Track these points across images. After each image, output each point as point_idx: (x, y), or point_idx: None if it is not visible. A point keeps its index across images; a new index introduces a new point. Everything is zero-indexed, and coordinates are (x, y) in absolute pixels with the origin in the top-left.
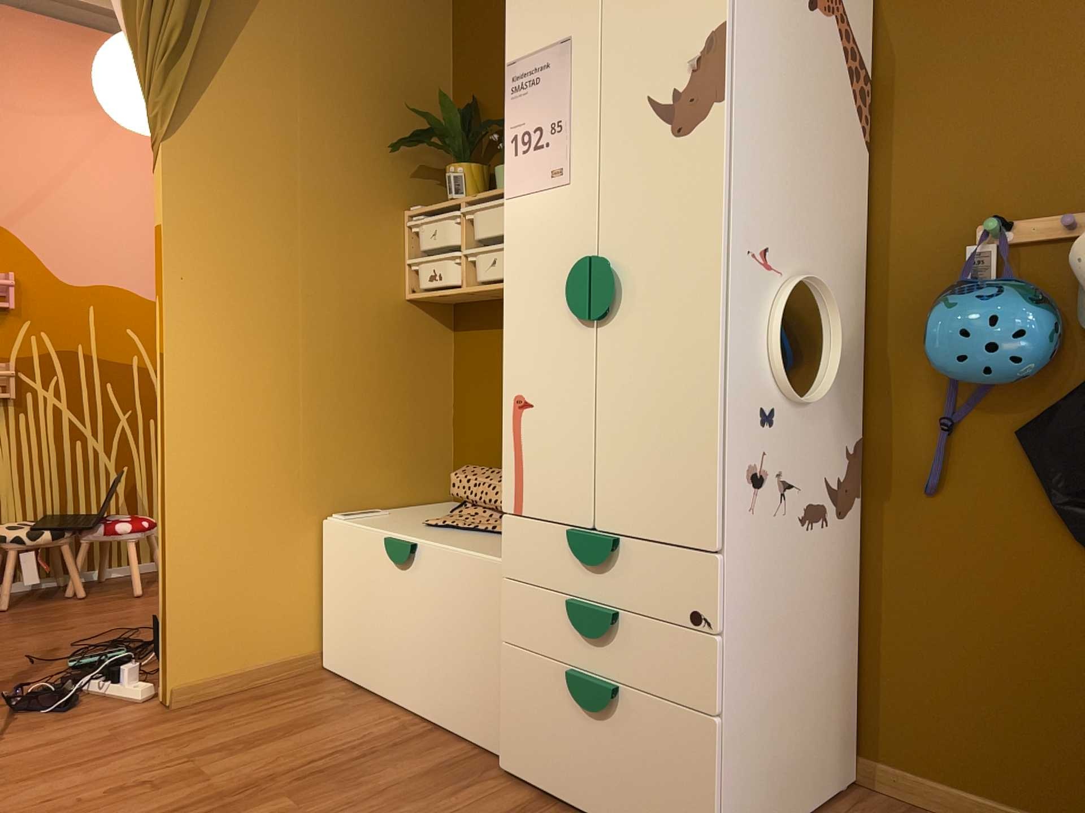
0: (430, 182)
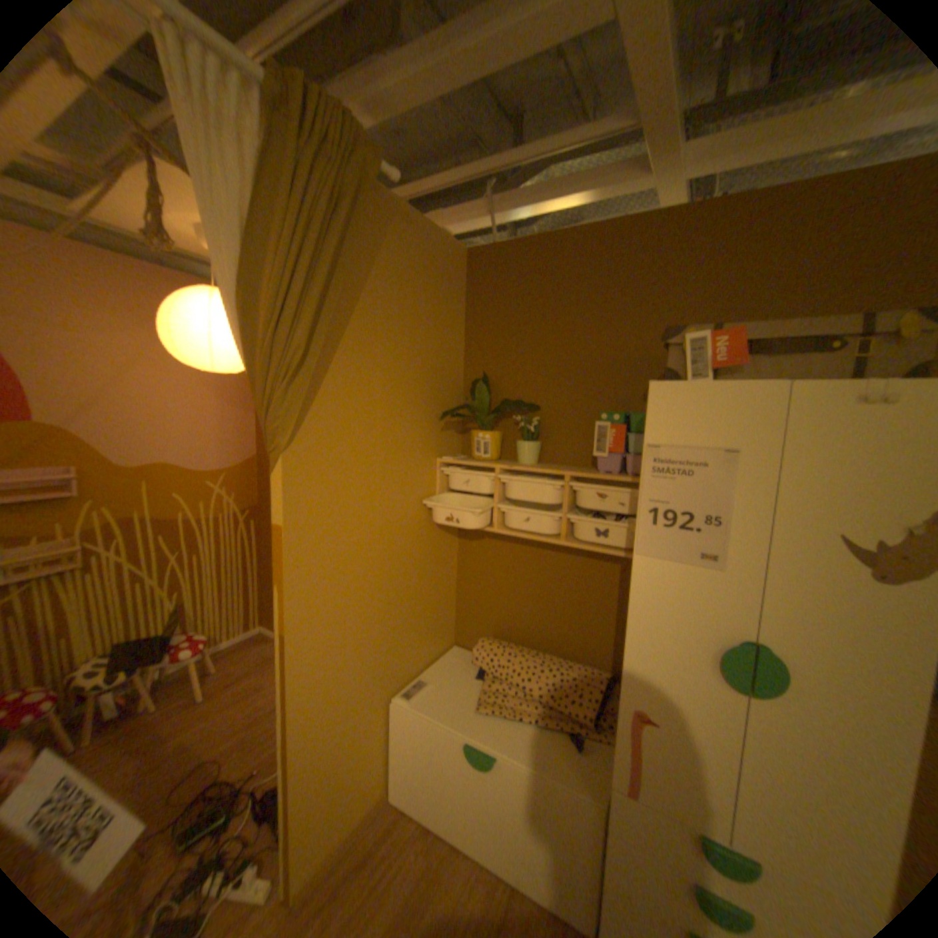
0: (449, 432)
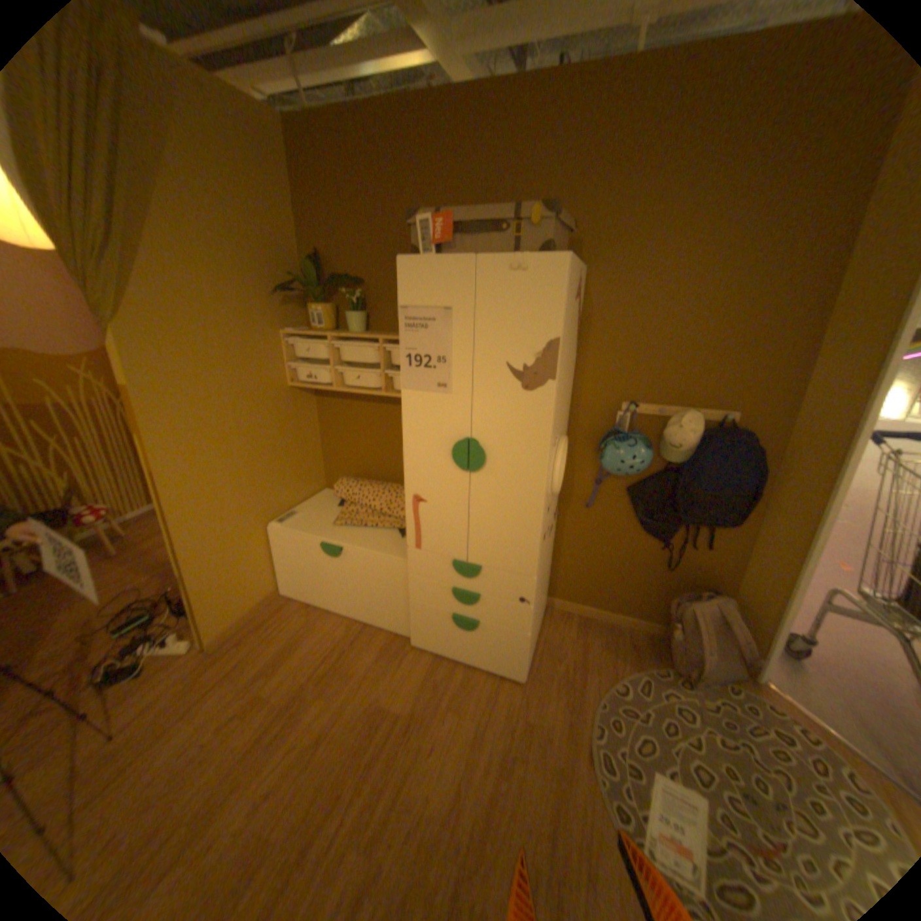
0: (290, 307)
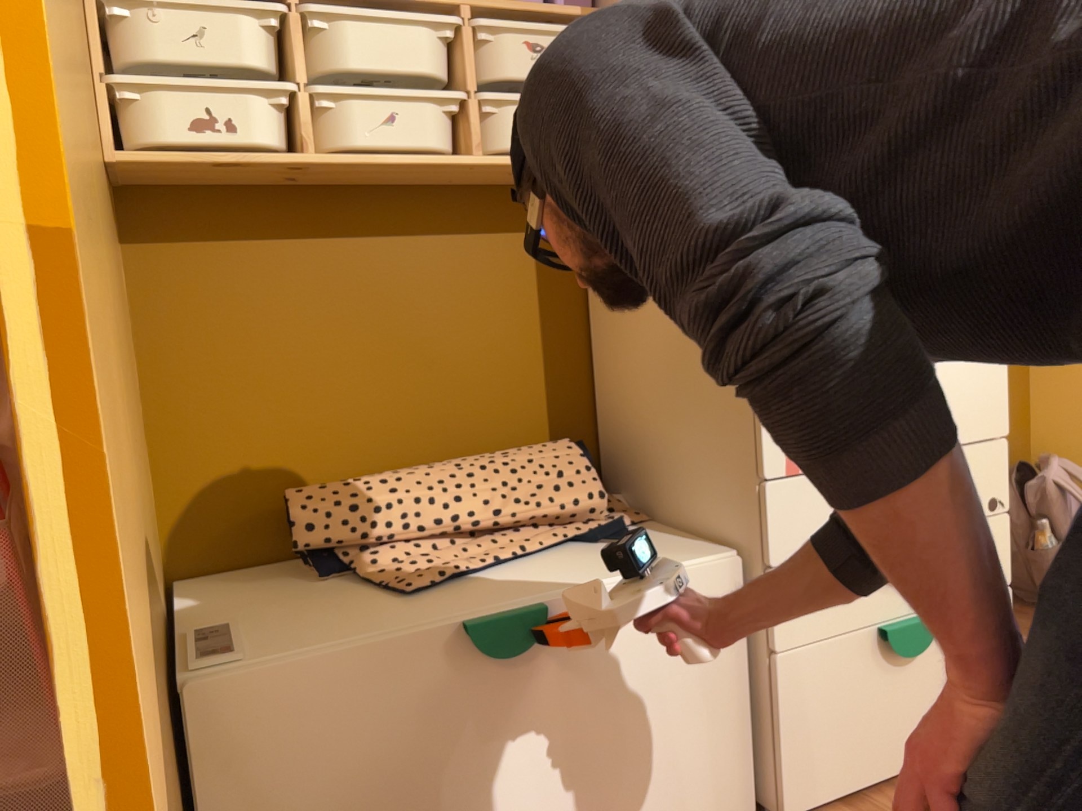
0: None
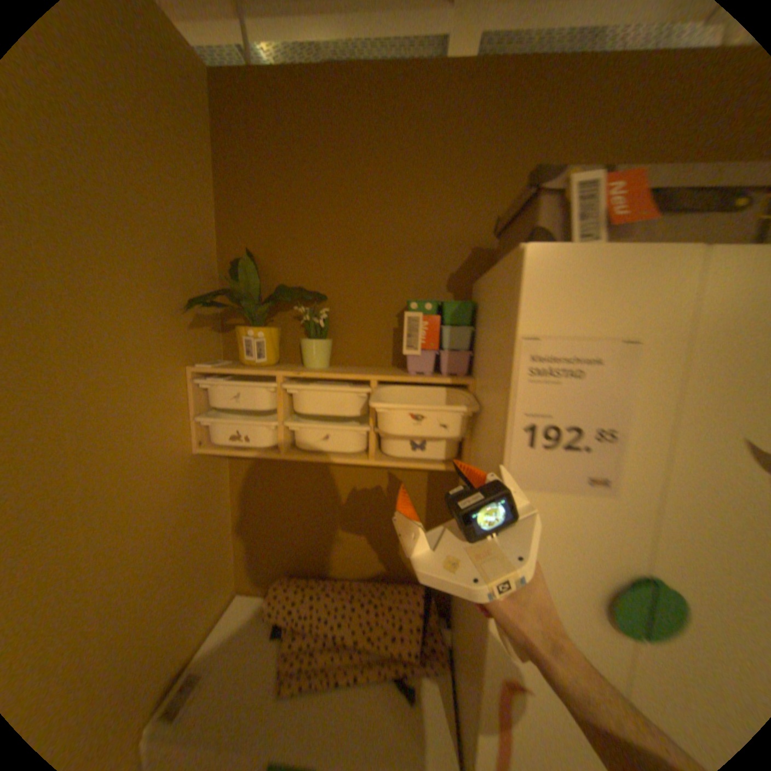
0: (204, 329)
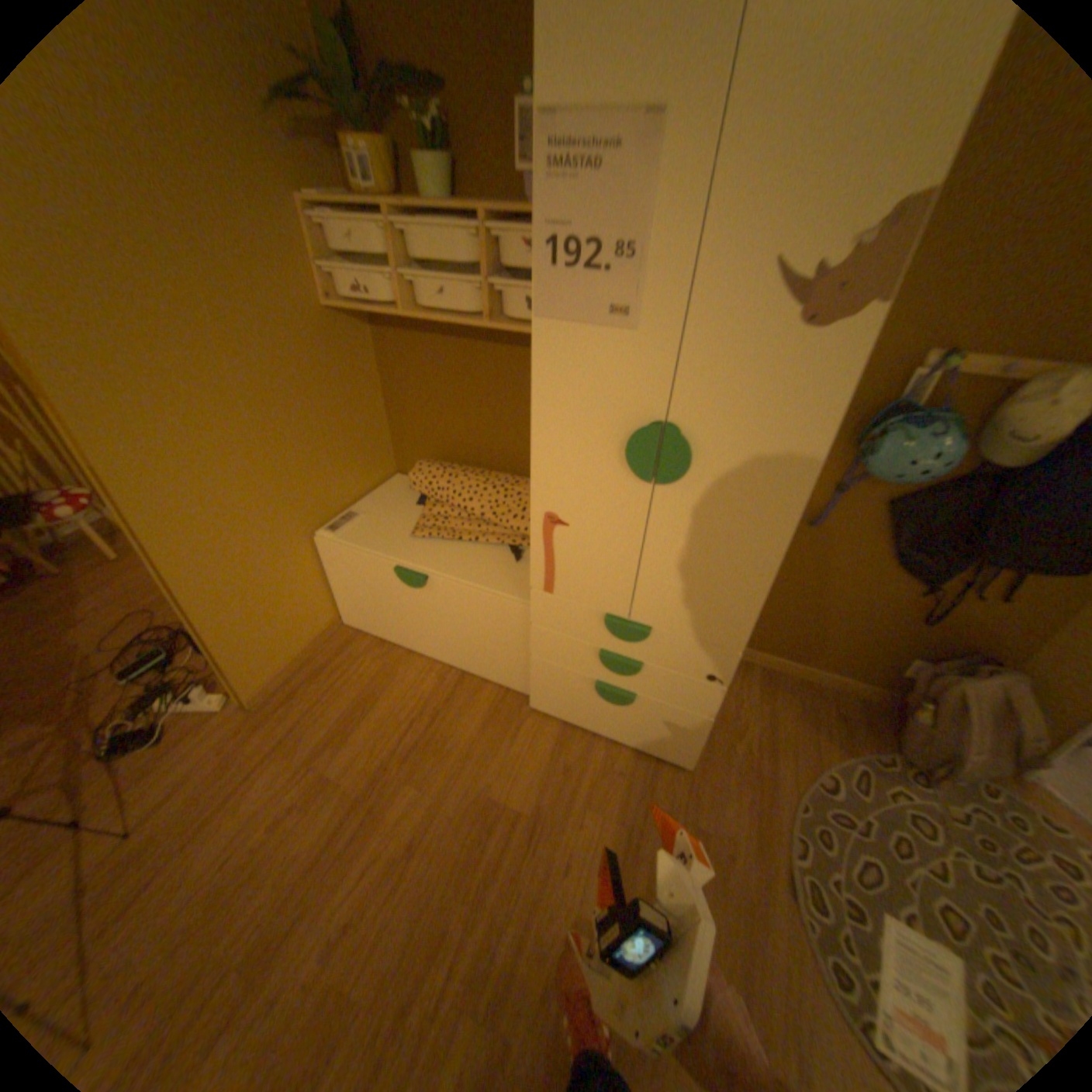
0: (309, 144)
